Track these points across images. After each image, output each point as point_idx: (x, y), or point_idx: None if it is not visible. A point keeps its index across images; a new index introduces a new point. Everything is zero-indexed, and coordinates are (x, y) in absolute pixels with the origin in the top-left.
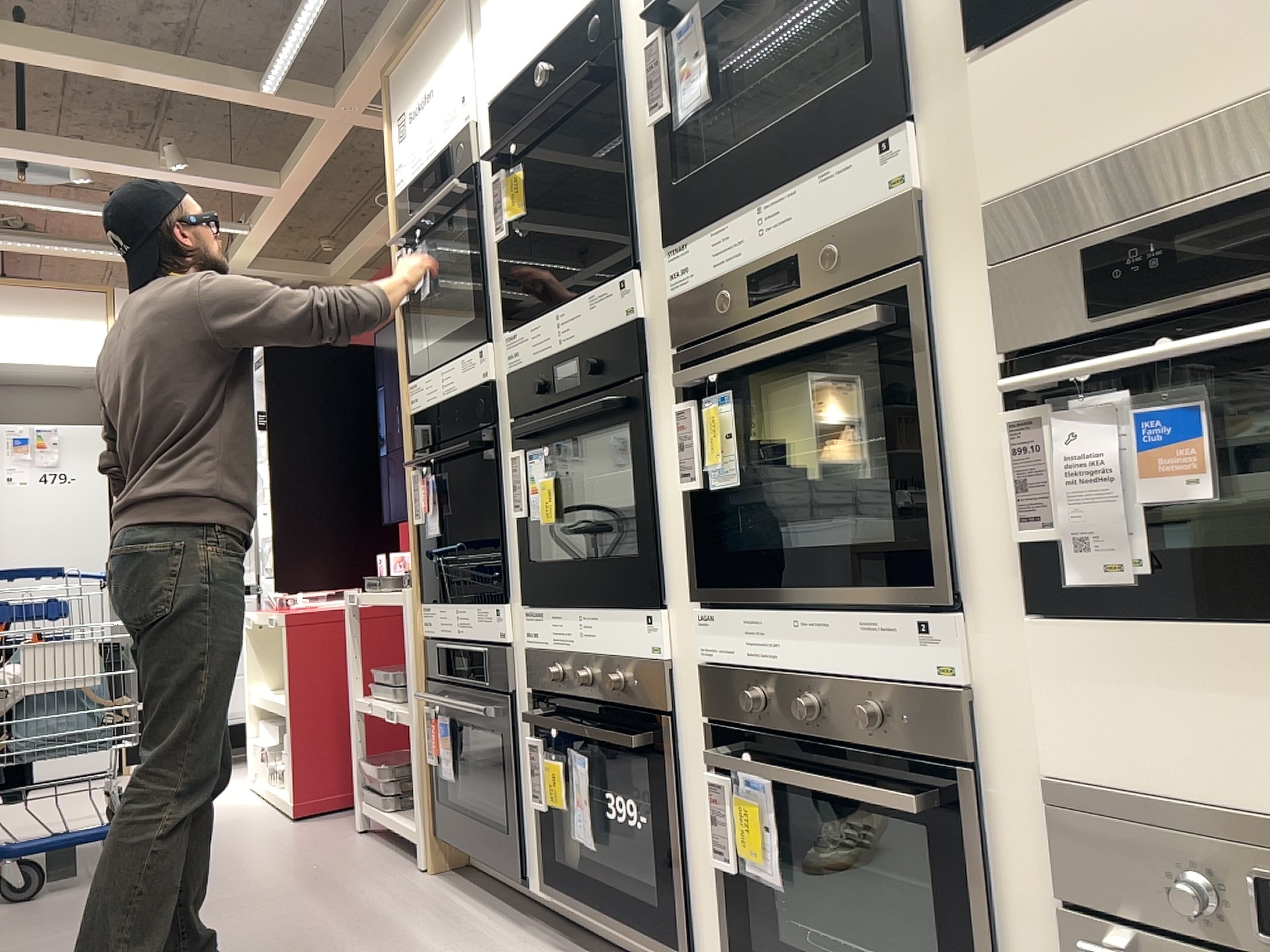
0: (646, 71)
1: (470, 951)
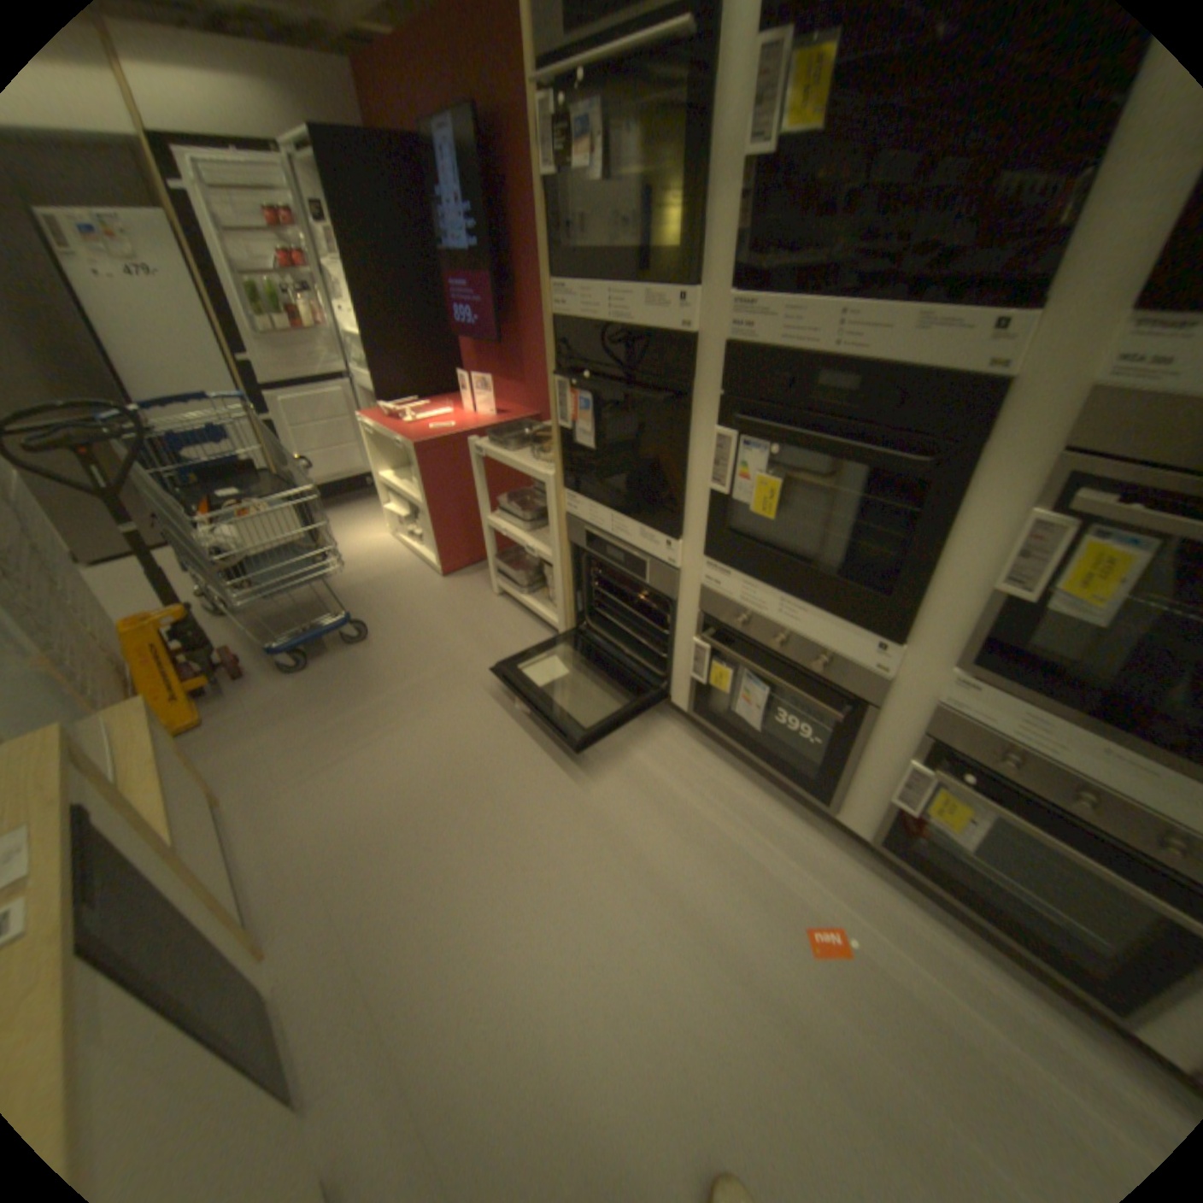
0: None
1: (641, 743)
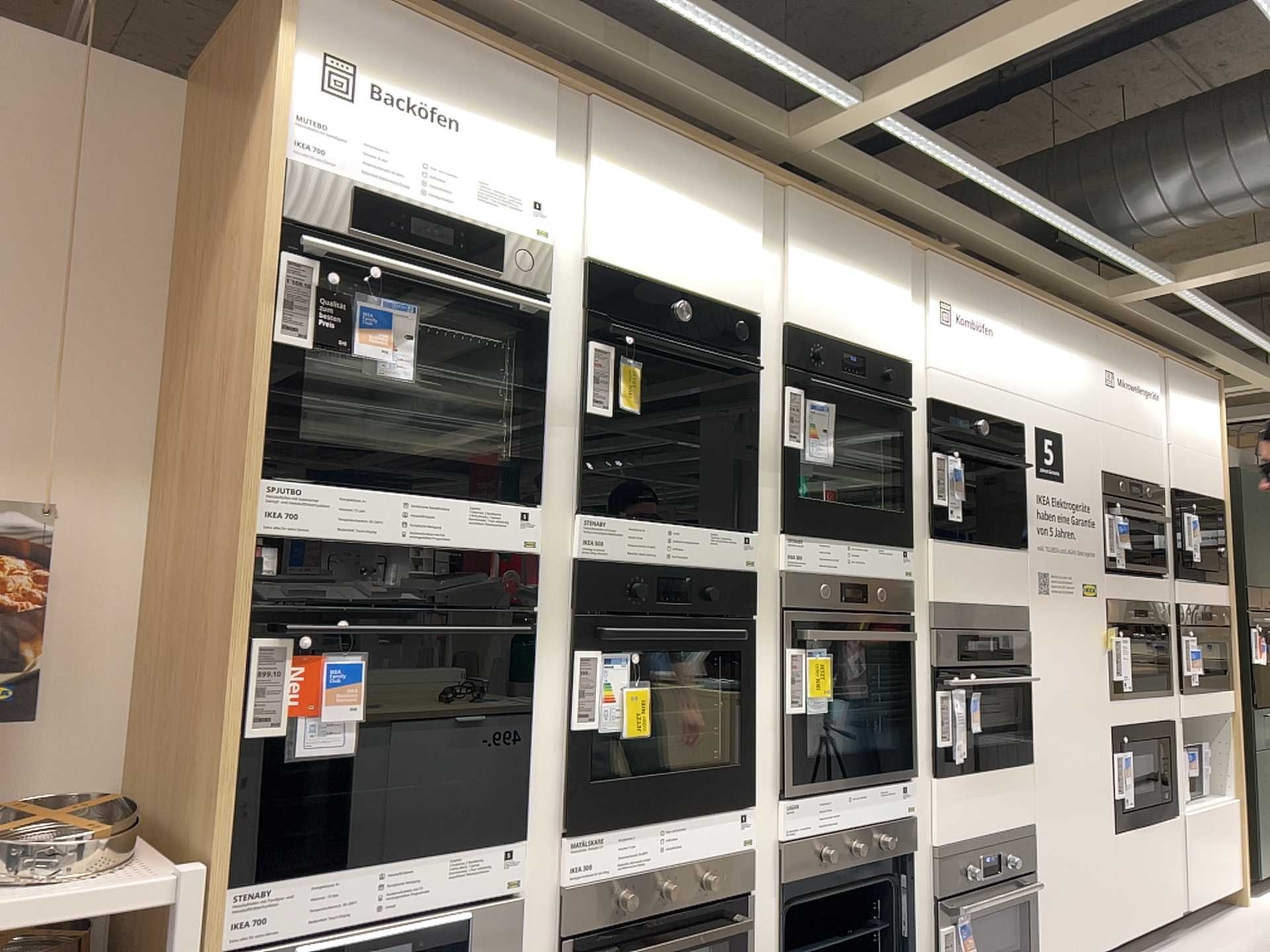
0: (780, 406)
1: None
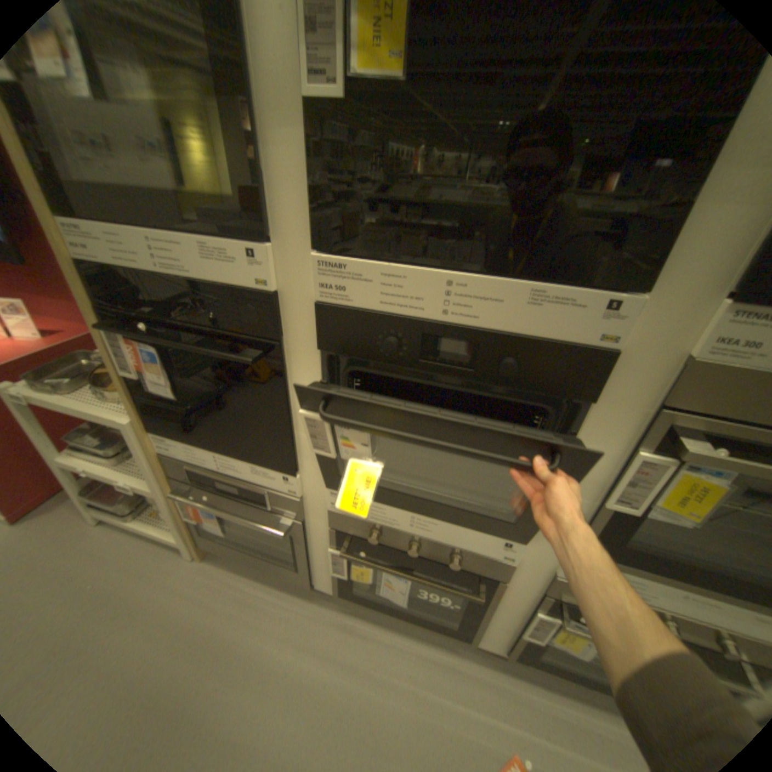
0: None
1: (298, 644)
